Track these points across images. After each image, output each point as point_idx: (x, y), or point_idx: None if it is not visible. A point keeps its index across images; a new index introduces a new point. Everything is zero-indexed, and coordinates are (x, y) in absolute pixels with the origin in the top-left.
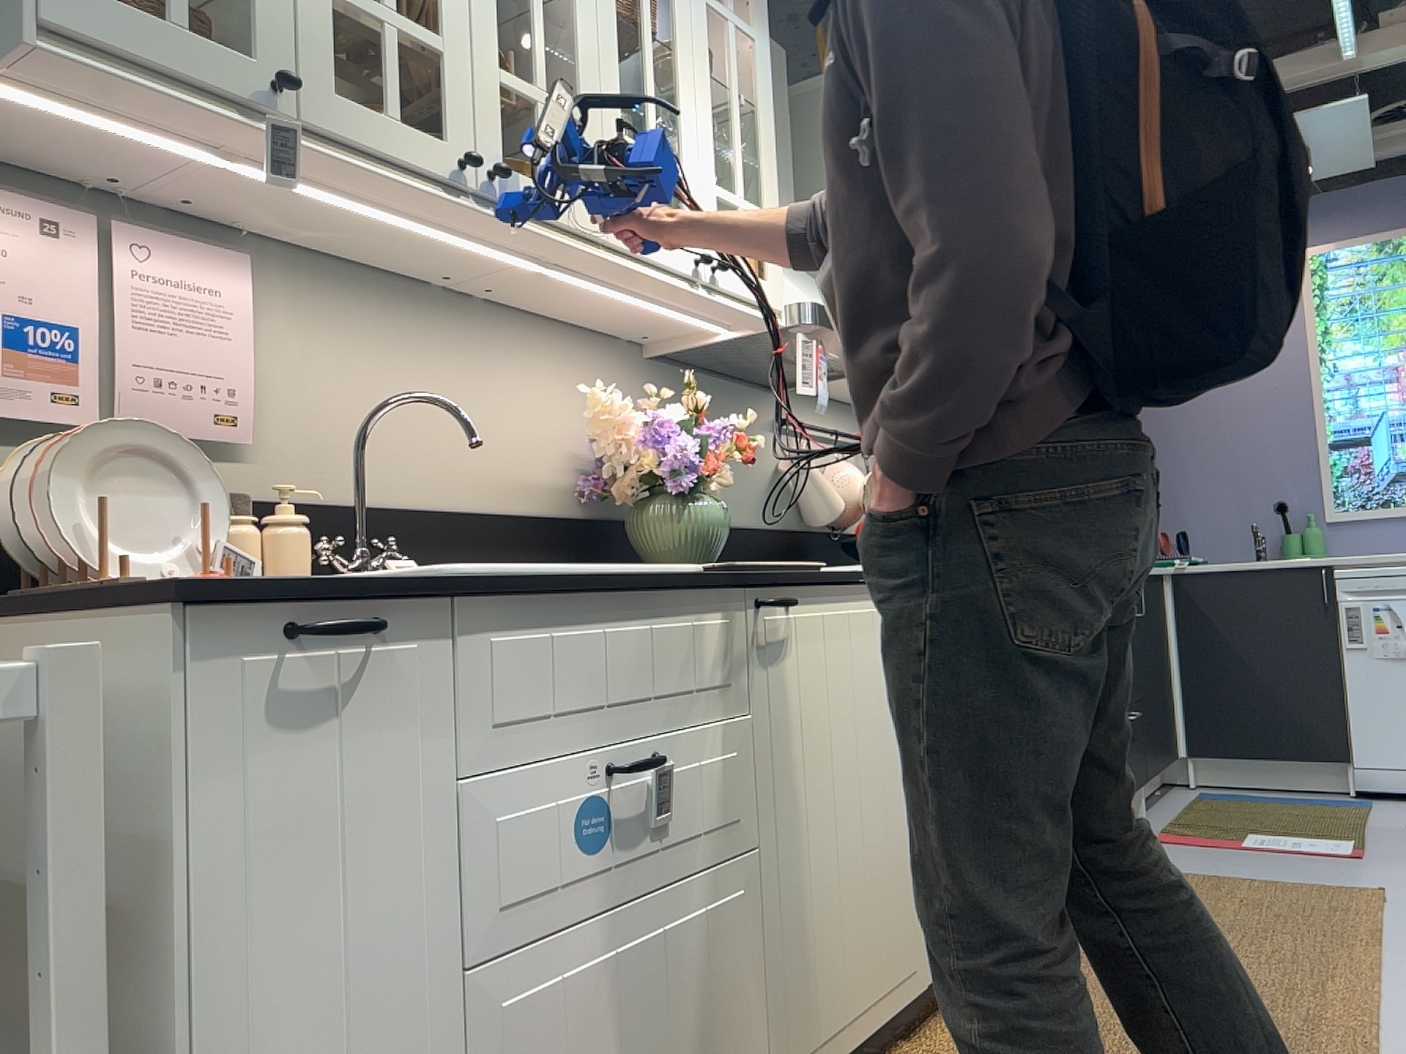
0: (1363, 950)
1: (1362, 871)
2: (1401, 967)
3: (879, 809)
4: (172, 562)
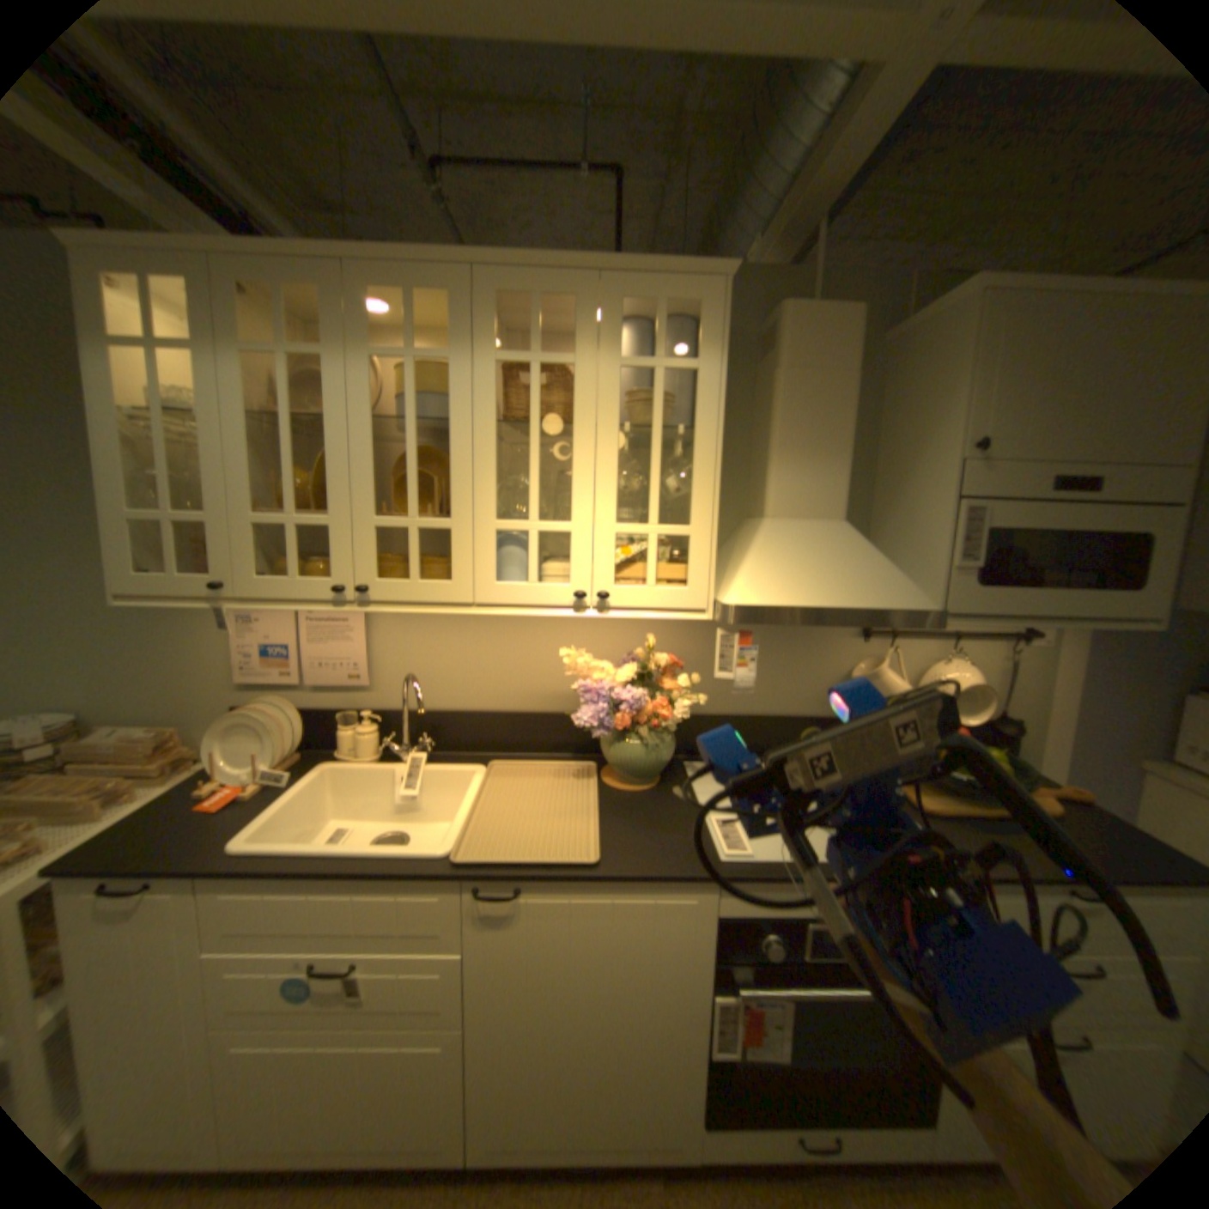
0: None
1: None
2: None
3: (638, 1040)
4: (238, 781)
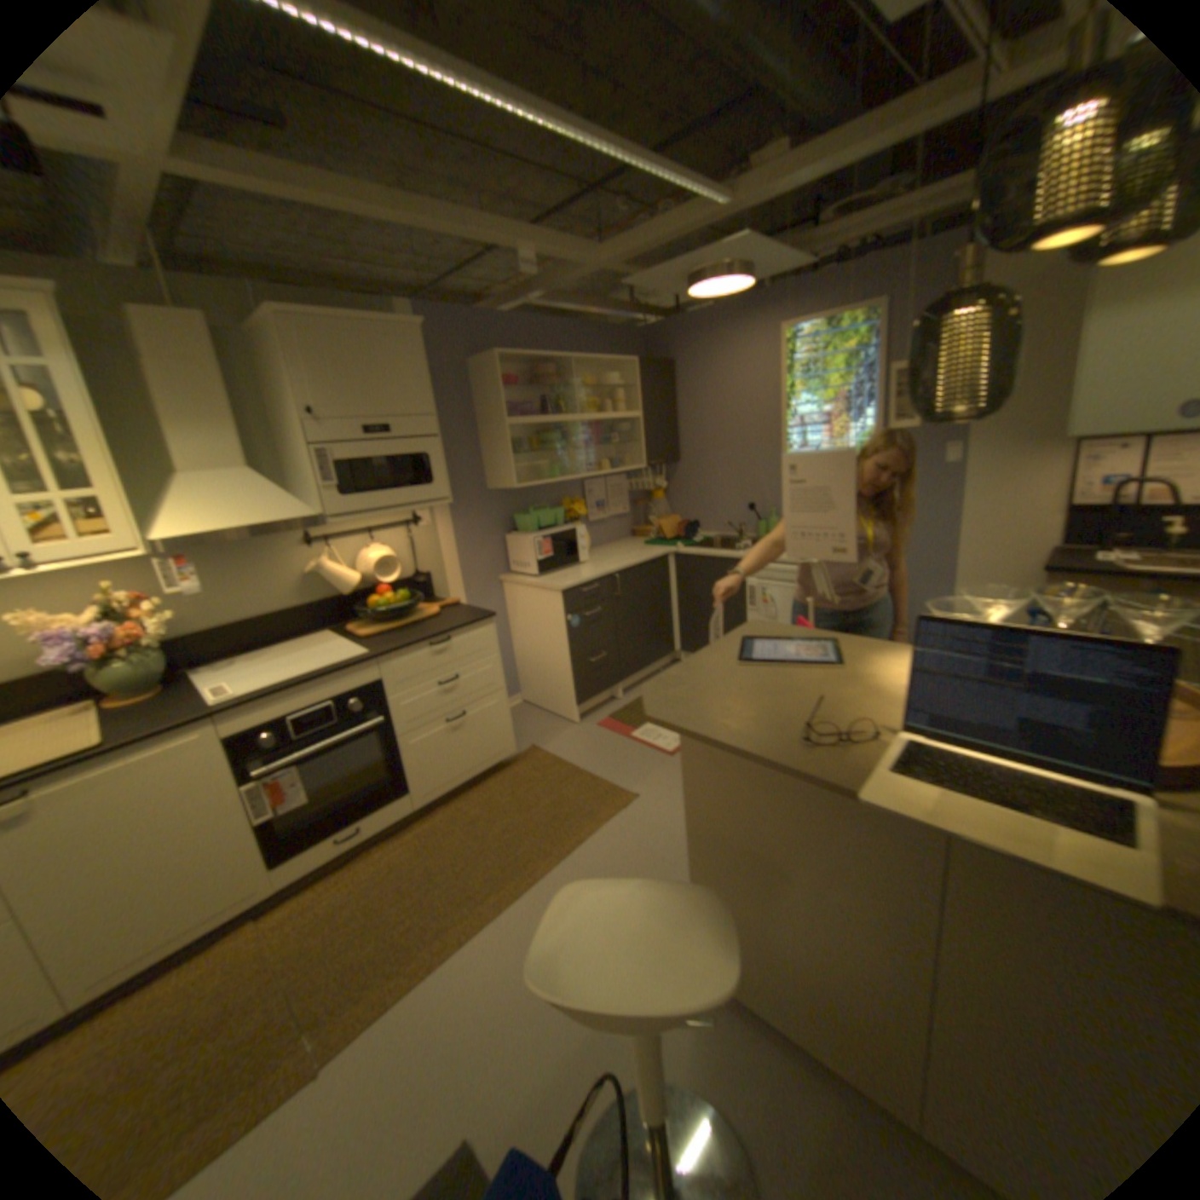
0: (549, 866)
1: (653, 777)
2: (547, 886)
3: (192, 844)
4: None
